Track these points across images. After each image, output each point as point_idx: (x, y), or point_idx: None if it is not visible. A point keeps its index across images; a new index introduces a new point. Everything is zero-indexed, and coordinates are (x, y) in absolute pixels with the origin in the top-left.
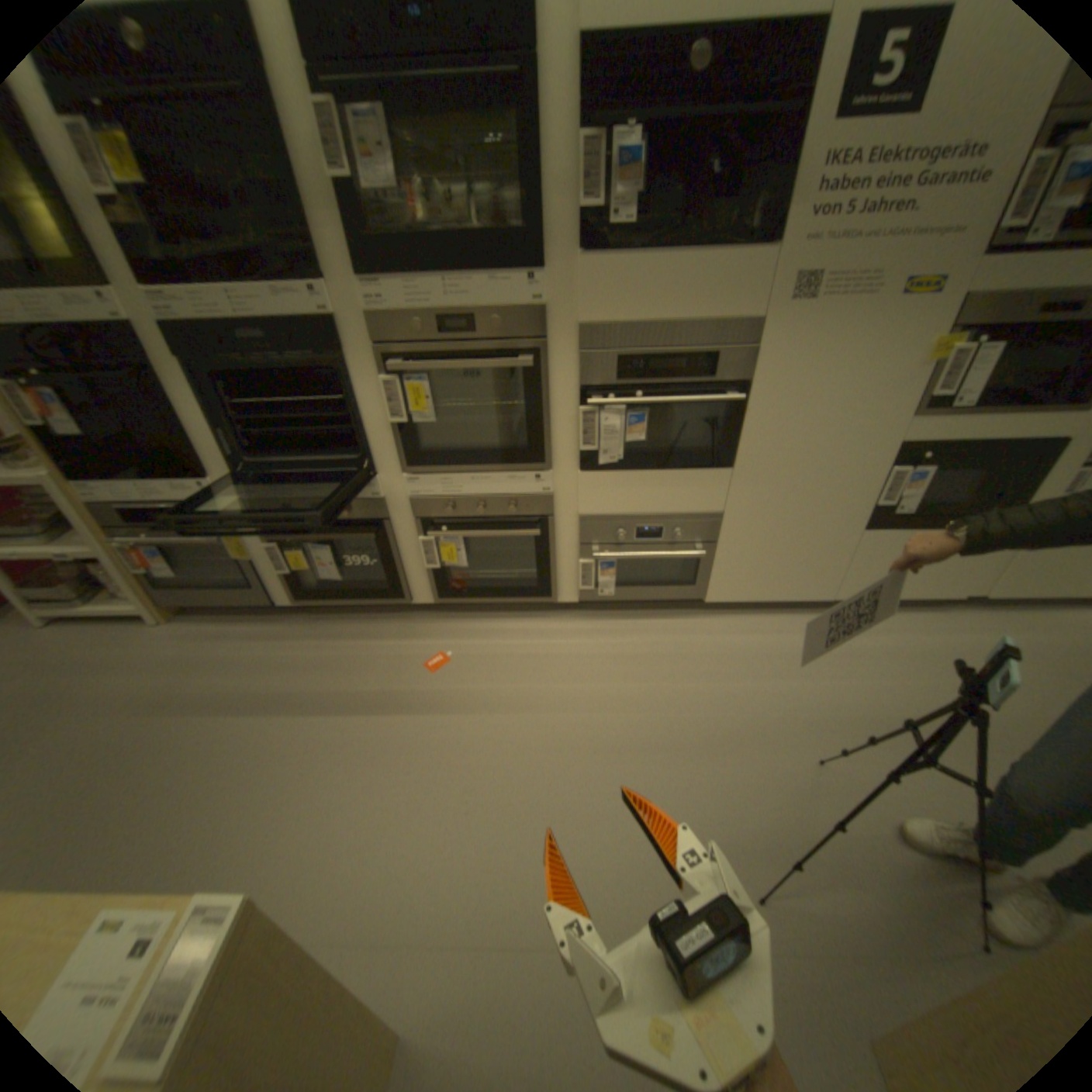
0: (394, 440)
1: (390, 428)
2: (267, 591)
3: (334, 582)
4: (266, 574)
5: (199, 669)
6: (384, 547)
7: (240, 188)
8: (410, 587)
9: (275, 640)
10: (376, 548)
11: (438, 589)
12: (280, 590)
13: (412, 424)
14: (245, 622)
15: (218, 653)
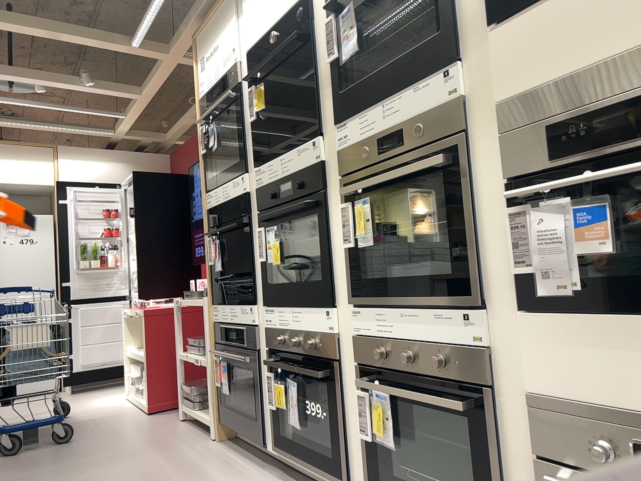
0: (348, 266)
1: (347, 253)
2: (266, 426)
3: (298, 428)
4: (268, 407)
5: (193, 473)
6: (334, 396)
7: (304, 95)
8: (353, 464)
9: (248, 479)
10: (329, 394)
11: (373, 477)
12: (272, 429)
13: (359, 245)
14: (252, 459)
15: (214, 469)
